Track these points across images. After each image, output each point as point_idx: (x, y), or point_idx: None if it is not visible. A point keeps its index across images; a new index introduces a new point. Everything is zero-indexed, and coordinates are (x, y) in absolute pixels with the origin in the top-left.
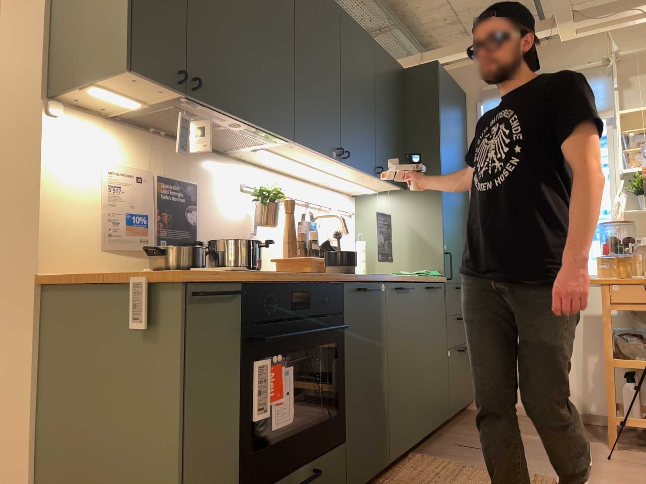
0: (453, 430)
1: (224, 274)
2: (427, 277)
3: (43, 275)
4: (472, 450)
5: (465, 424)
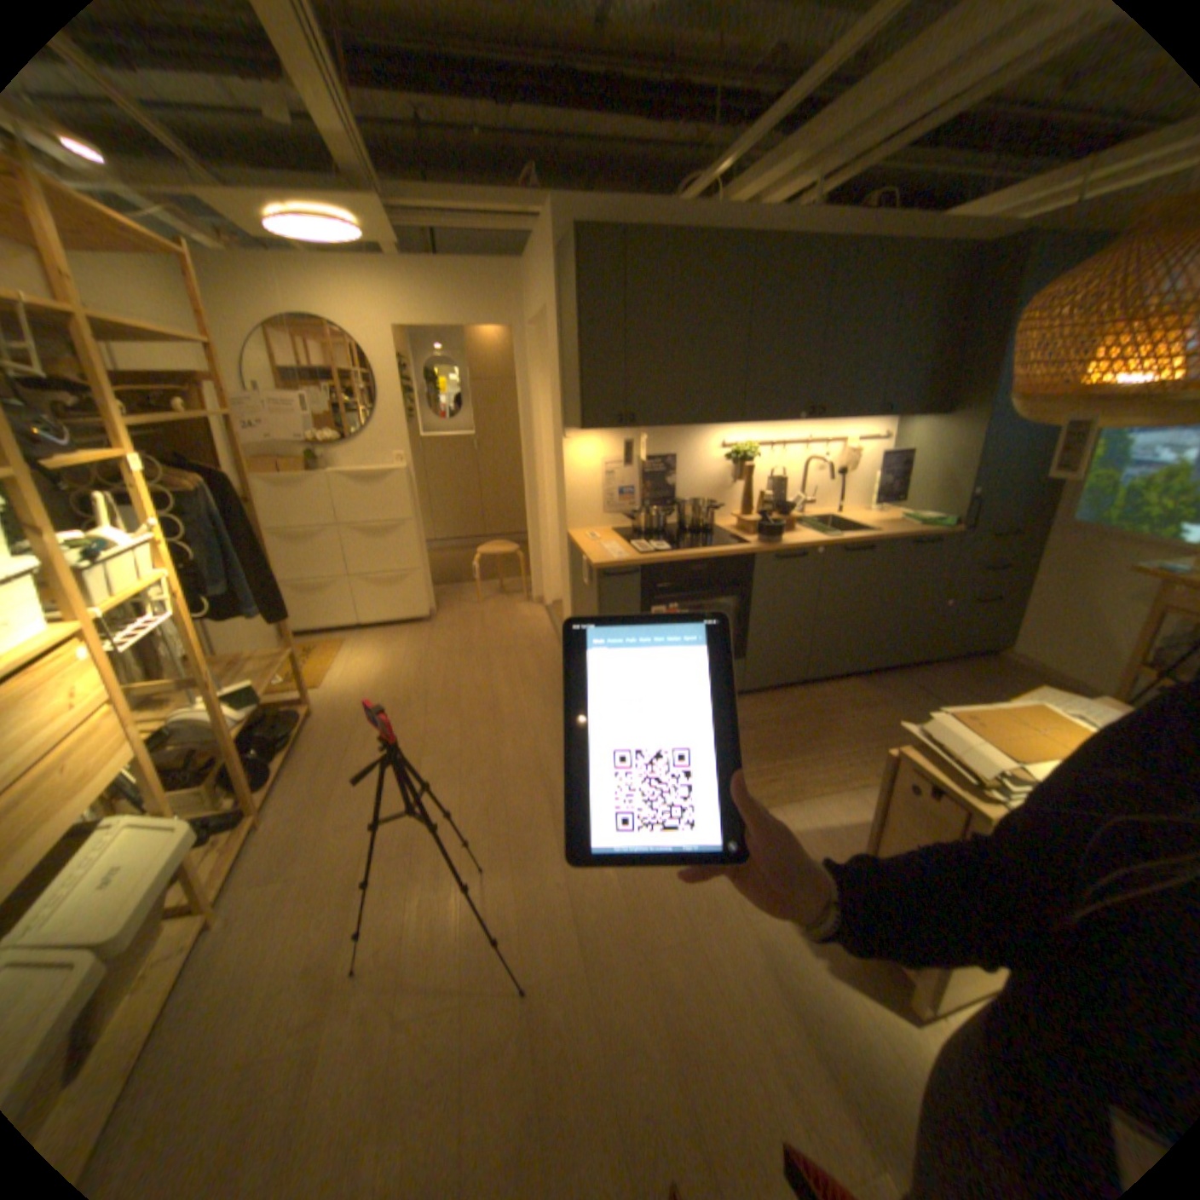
0: (937, 671)
1: (628, 560)
2: (929, 526)
3: (568, 532)
4: (922, 694)
5: (961, 670)
